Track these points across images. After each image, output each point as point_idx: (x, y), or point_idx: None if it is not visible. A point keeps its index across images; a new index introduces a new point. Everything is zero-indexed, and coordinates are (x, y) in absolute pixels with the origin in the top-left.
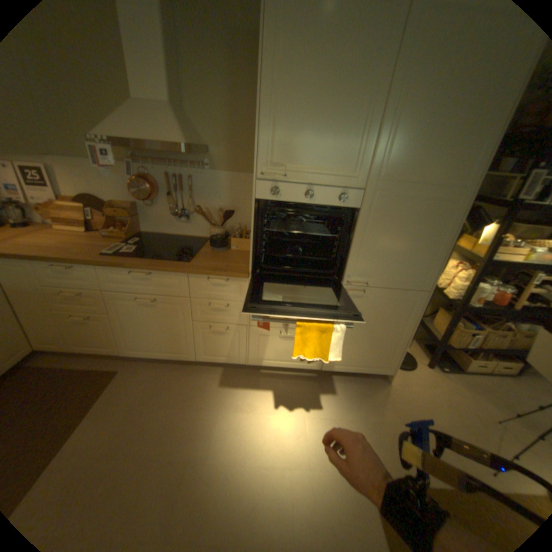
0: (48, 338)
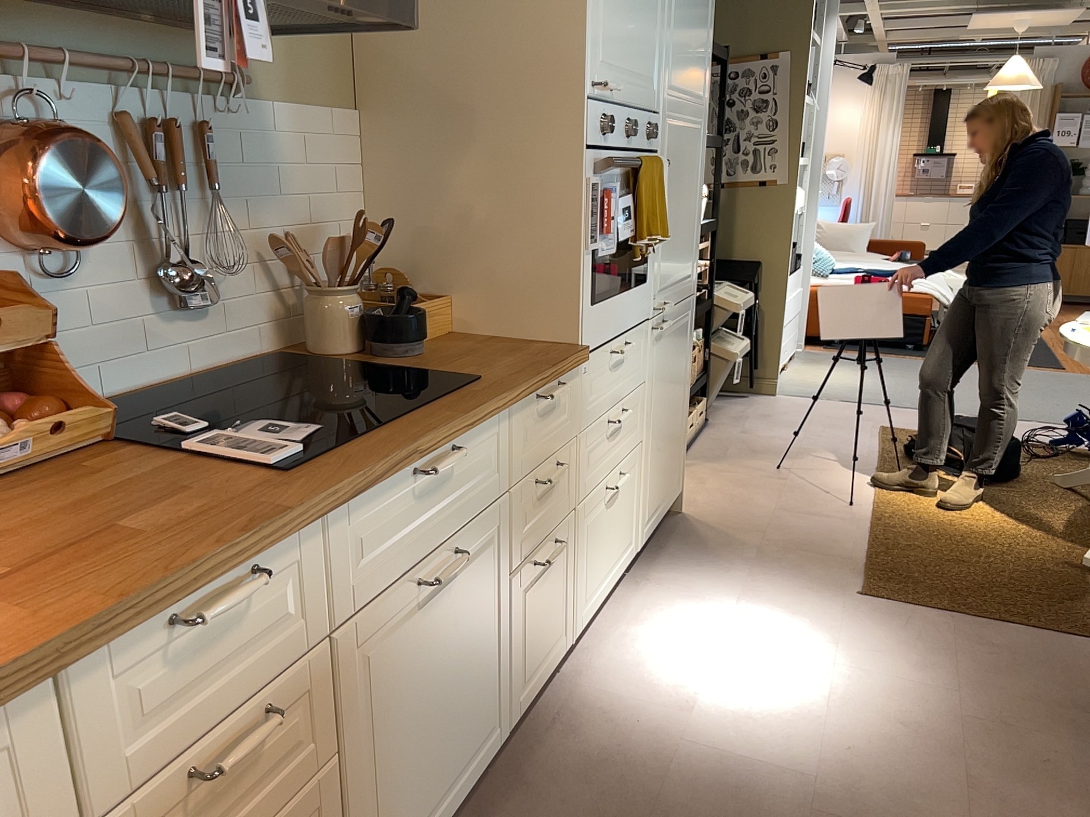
0: None
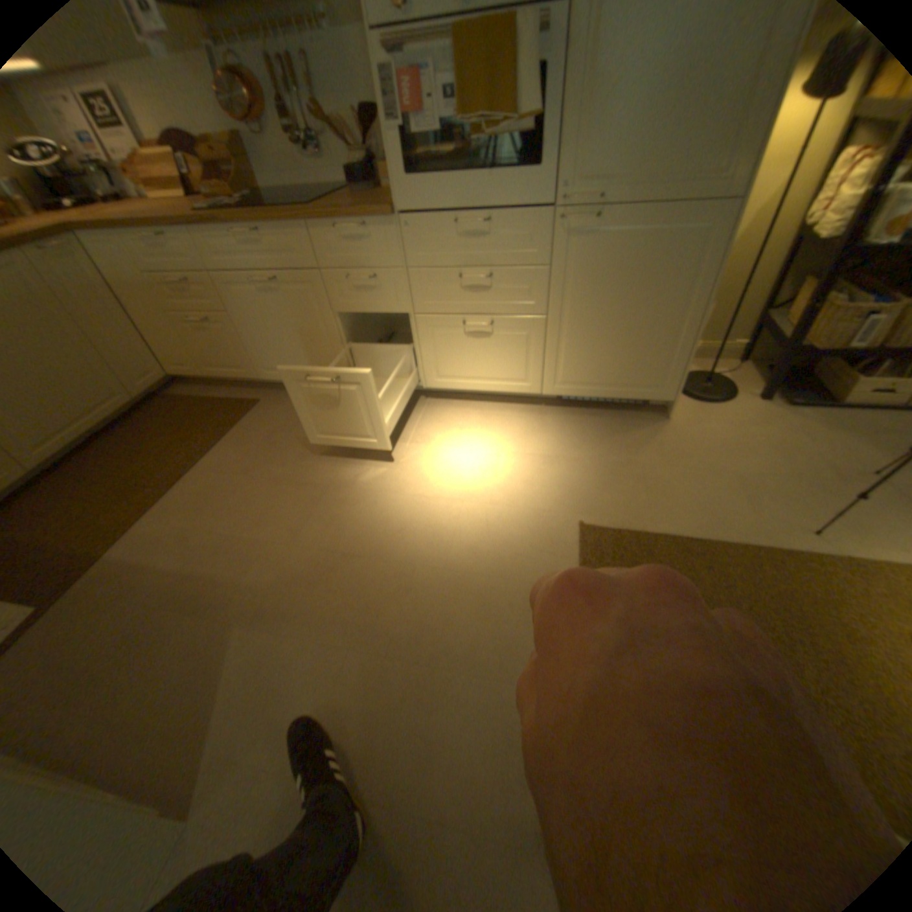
0: (173, 357)
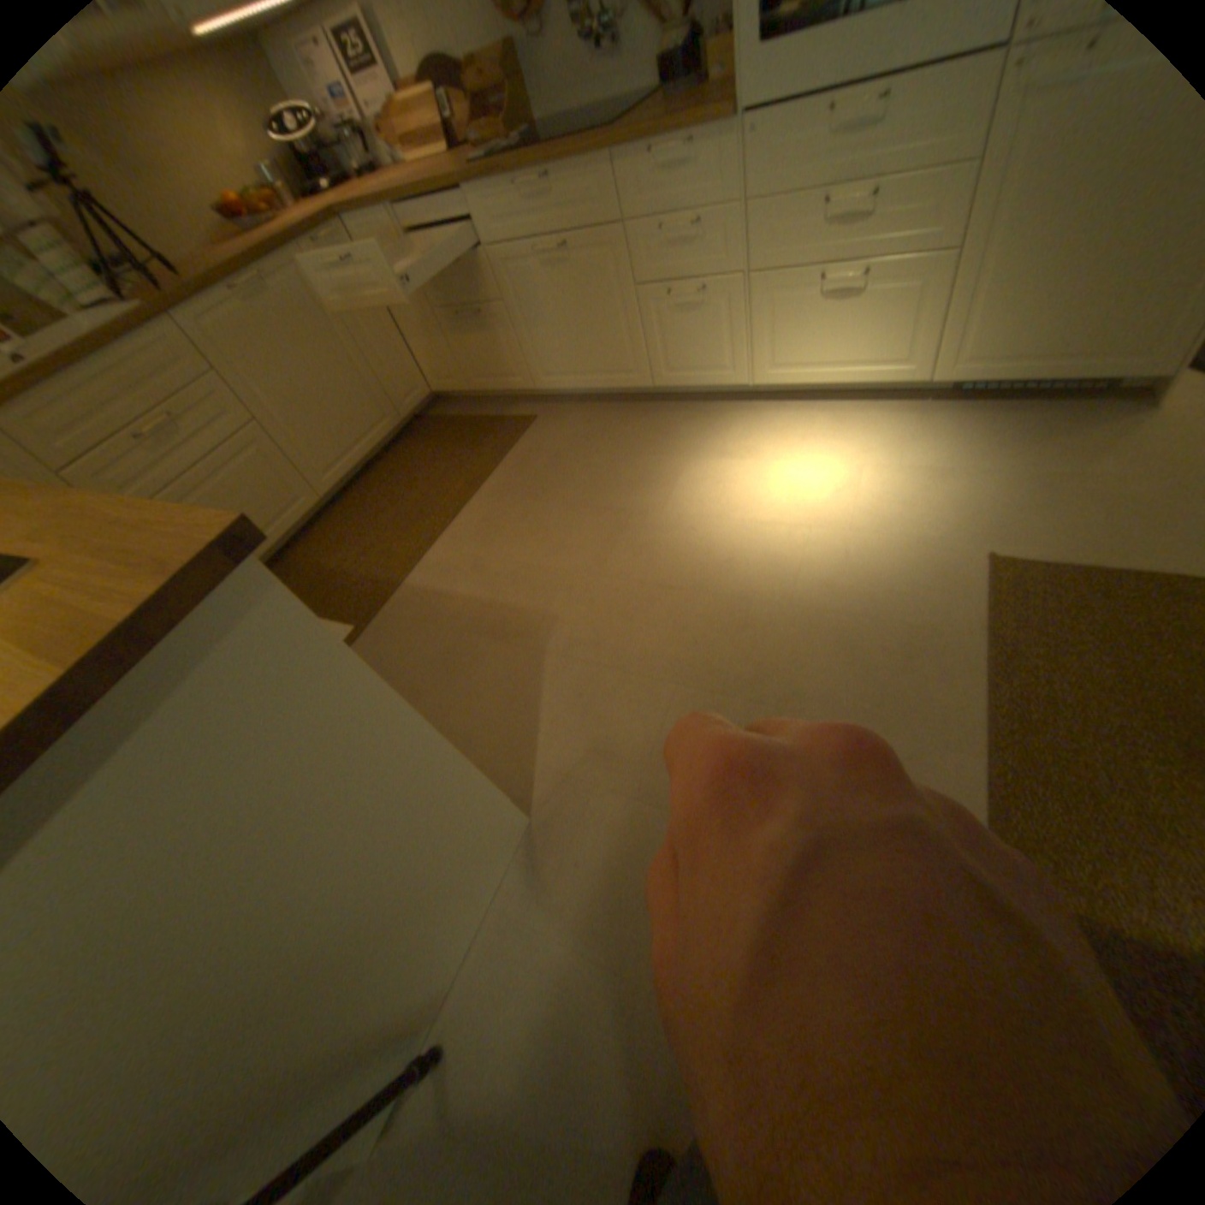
0: (440, 367)
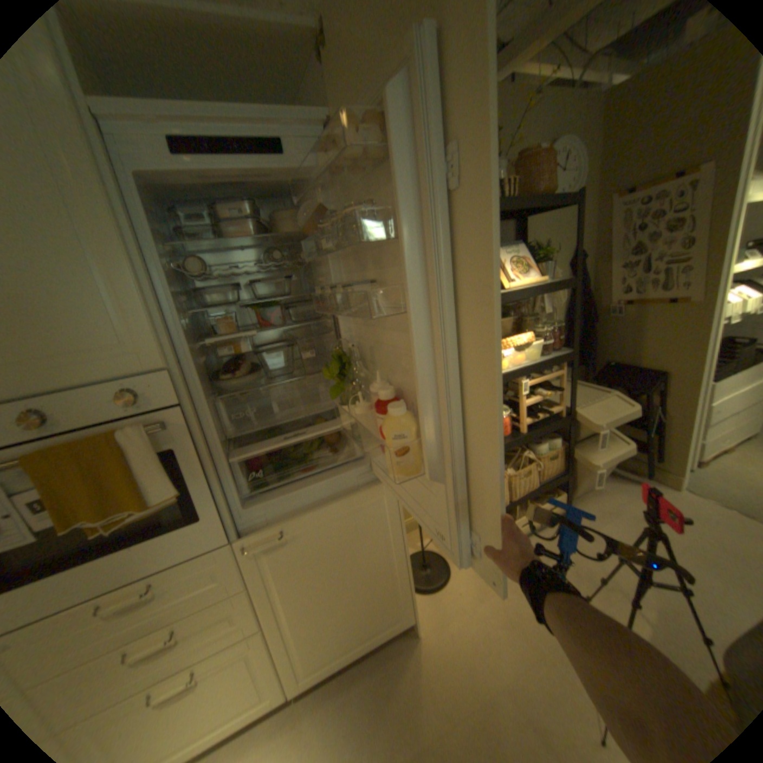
0: None
